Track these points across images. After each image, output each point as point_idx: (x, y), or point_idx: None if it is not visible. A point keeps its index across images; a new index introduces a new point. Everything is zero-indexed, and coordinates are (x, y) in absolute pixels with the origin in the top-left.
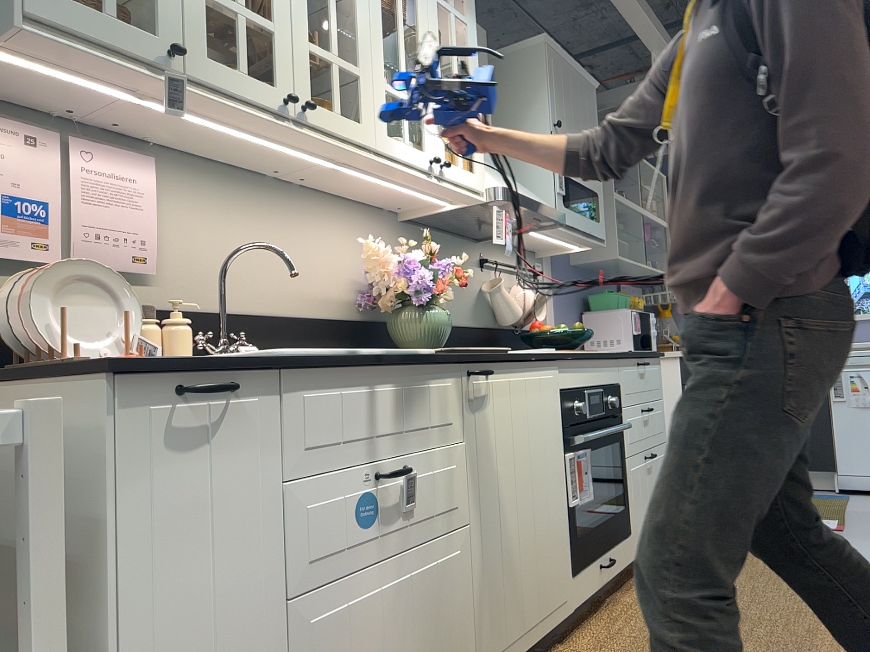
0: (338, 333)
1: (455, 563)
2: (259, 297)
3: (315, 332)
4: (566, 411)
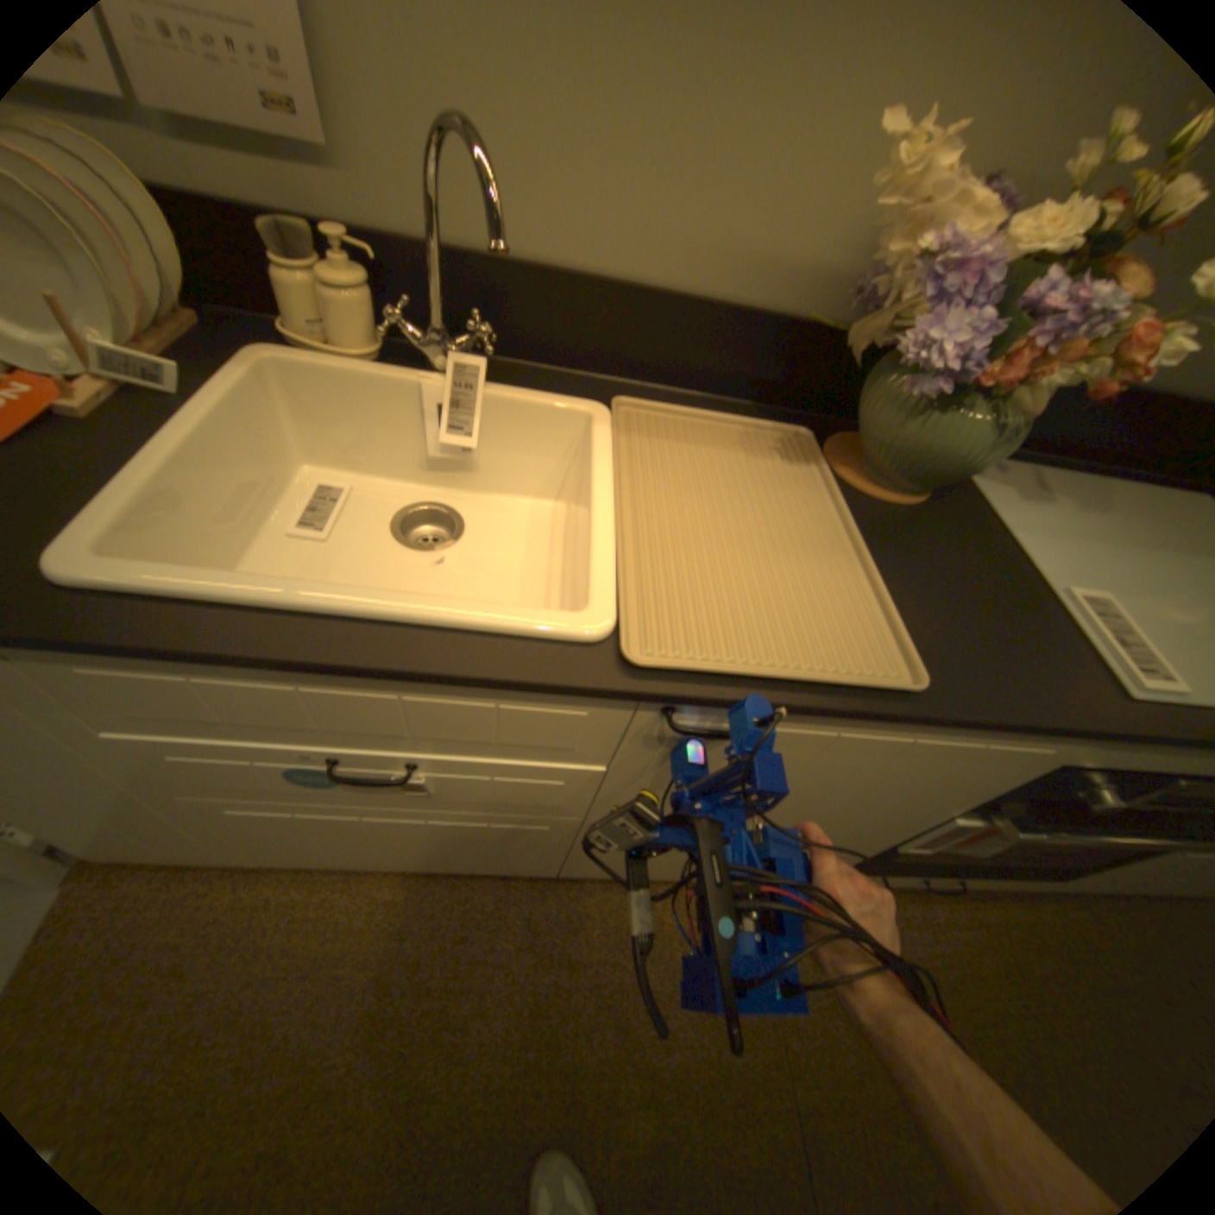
0: (767, 343)
1: (537, 834)
2: (585, 229)
3: (706, 332)
4: (1043, 790)
